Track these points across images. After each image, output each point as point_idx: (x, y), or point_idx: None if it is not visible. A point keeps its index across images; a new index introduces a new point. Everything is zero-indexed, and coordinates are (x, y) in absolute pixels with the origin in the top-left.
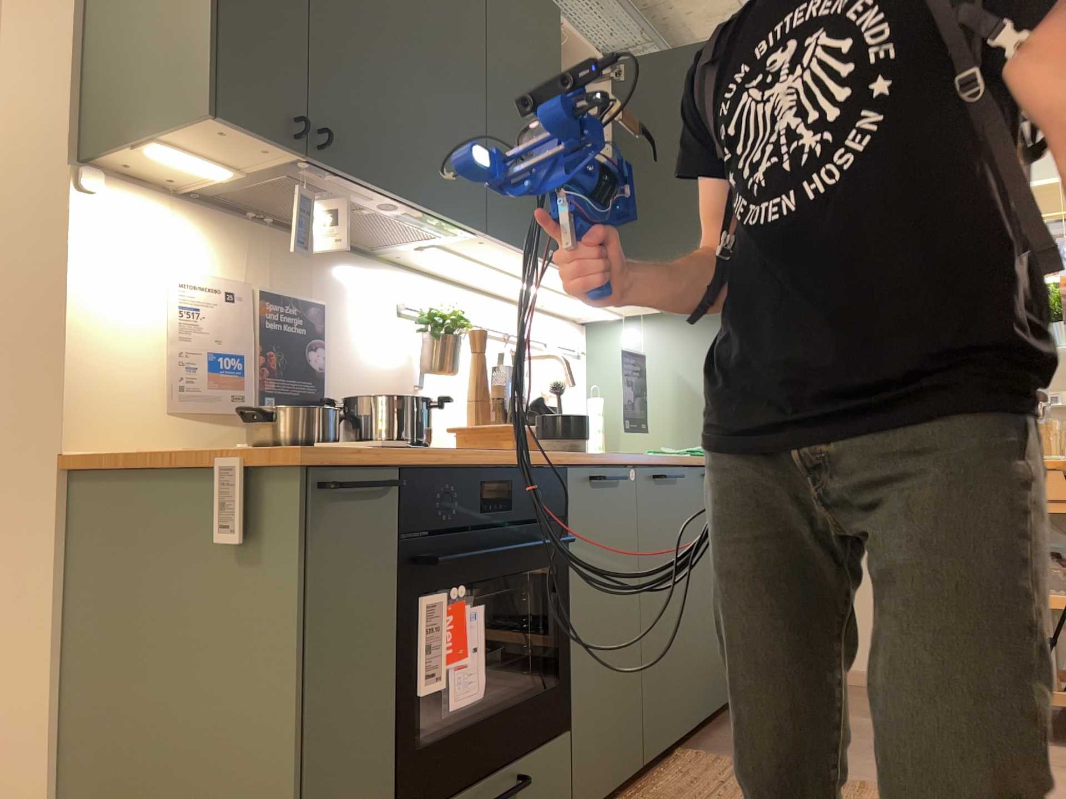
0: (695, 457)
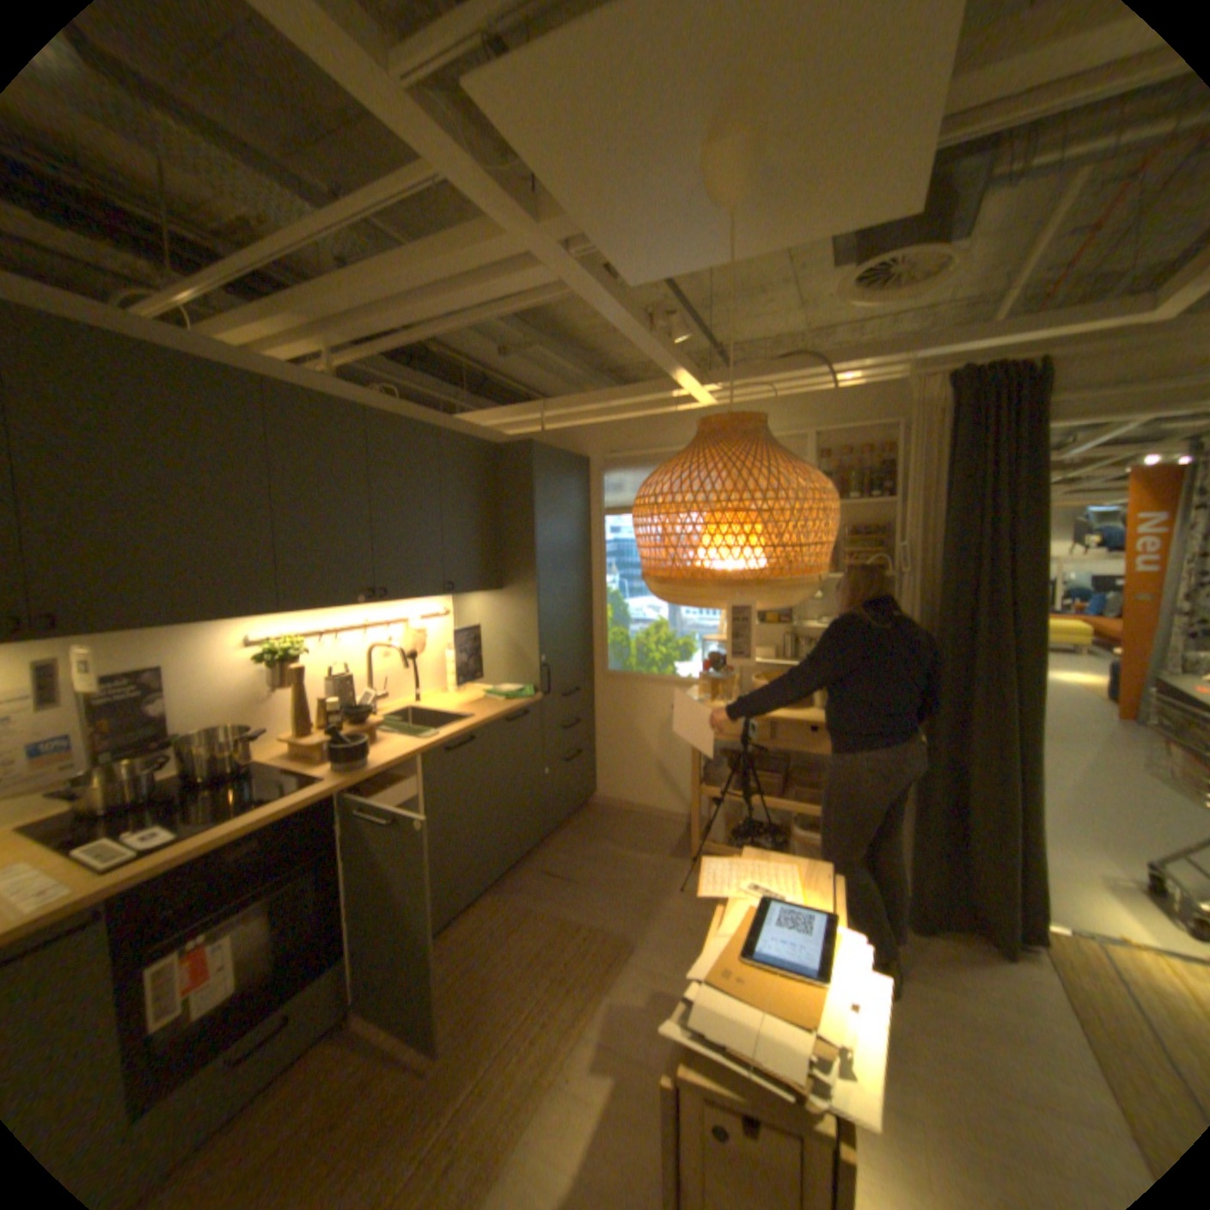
0: (508, 700)
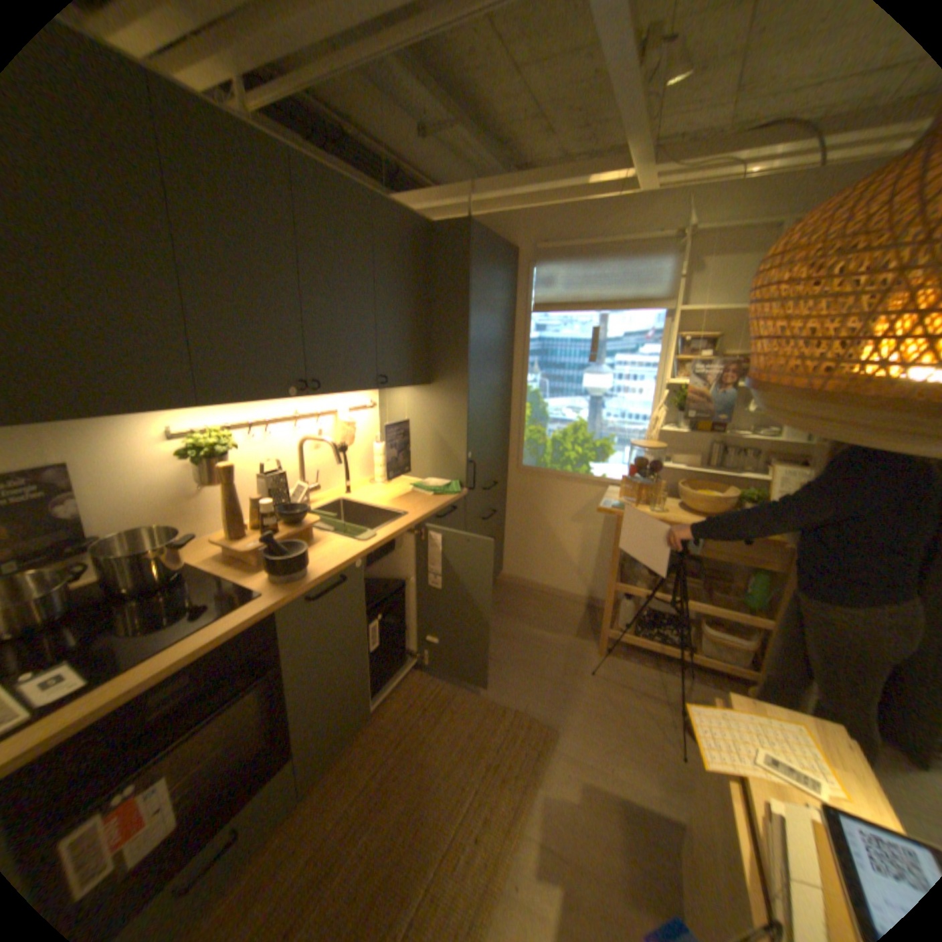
0: (436, 494)
